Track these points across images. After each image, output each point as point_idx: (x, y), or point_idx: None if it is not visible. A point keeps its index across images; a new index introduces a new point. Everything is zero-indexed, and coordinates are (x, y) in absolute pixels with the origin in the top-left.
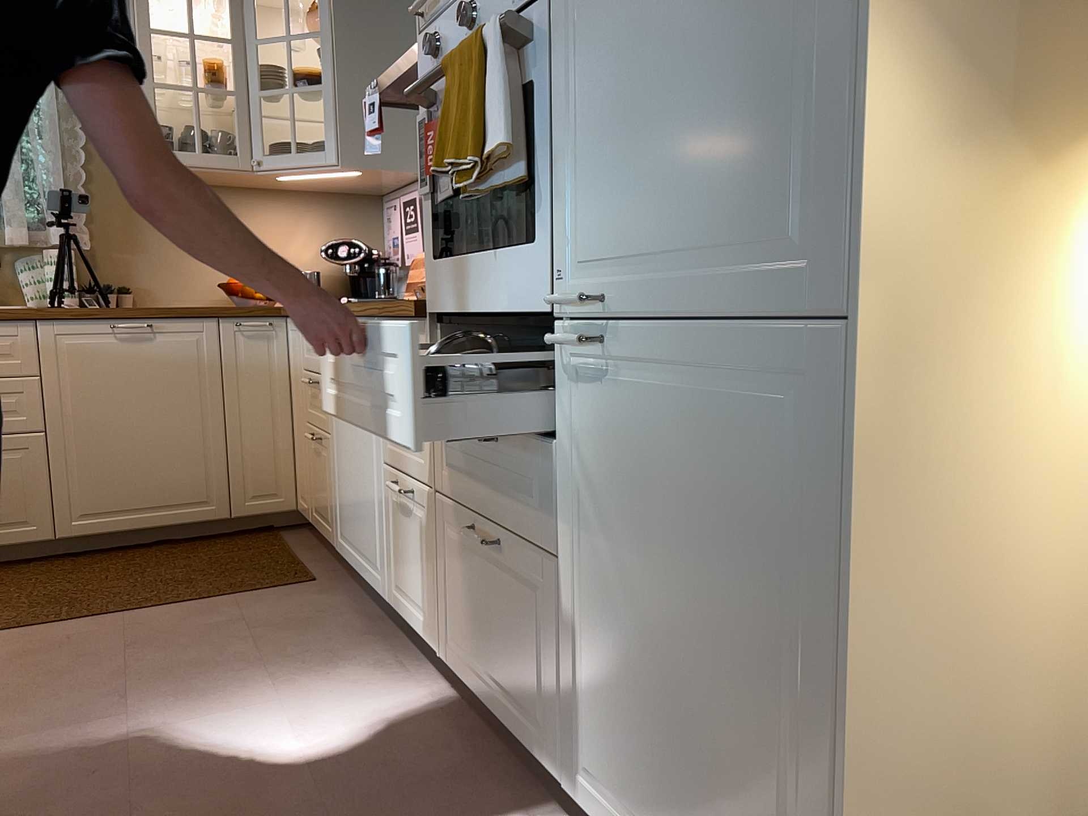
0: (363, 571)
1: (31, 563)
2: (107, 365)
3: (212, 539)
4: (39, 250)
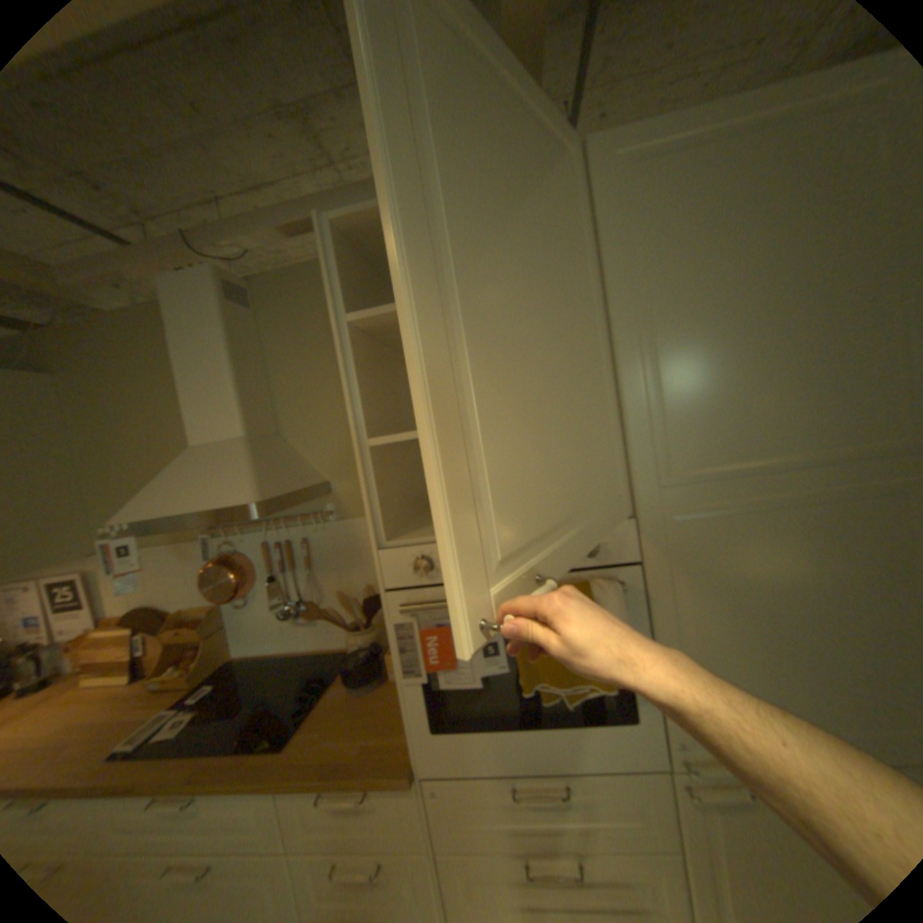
0: None
1: None
2: None
3: None
4: None
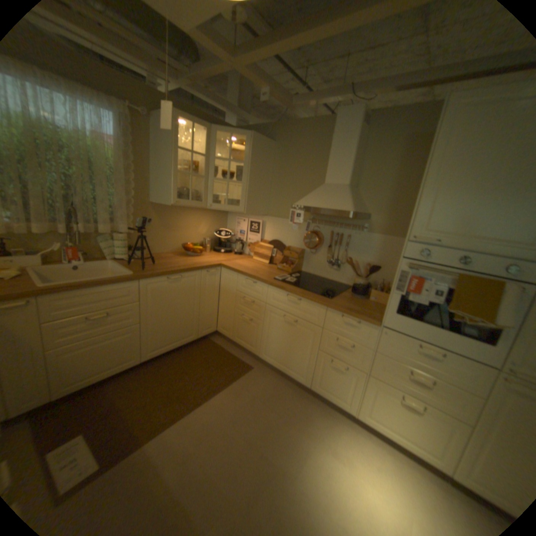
0: (288, 372)
1: (129, 373)
2: (164, 294)
3: (190, 346)
4: (108, 233)
